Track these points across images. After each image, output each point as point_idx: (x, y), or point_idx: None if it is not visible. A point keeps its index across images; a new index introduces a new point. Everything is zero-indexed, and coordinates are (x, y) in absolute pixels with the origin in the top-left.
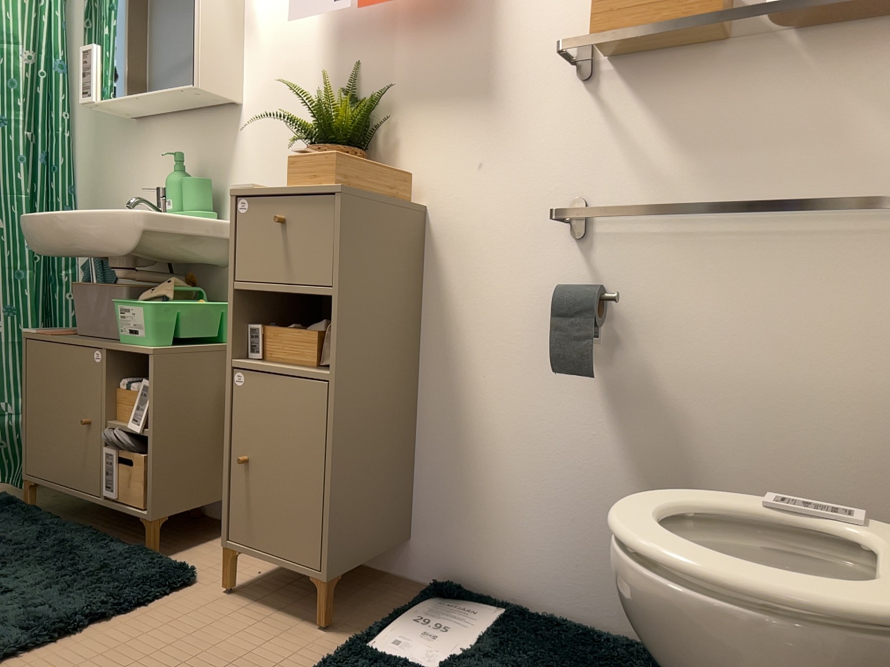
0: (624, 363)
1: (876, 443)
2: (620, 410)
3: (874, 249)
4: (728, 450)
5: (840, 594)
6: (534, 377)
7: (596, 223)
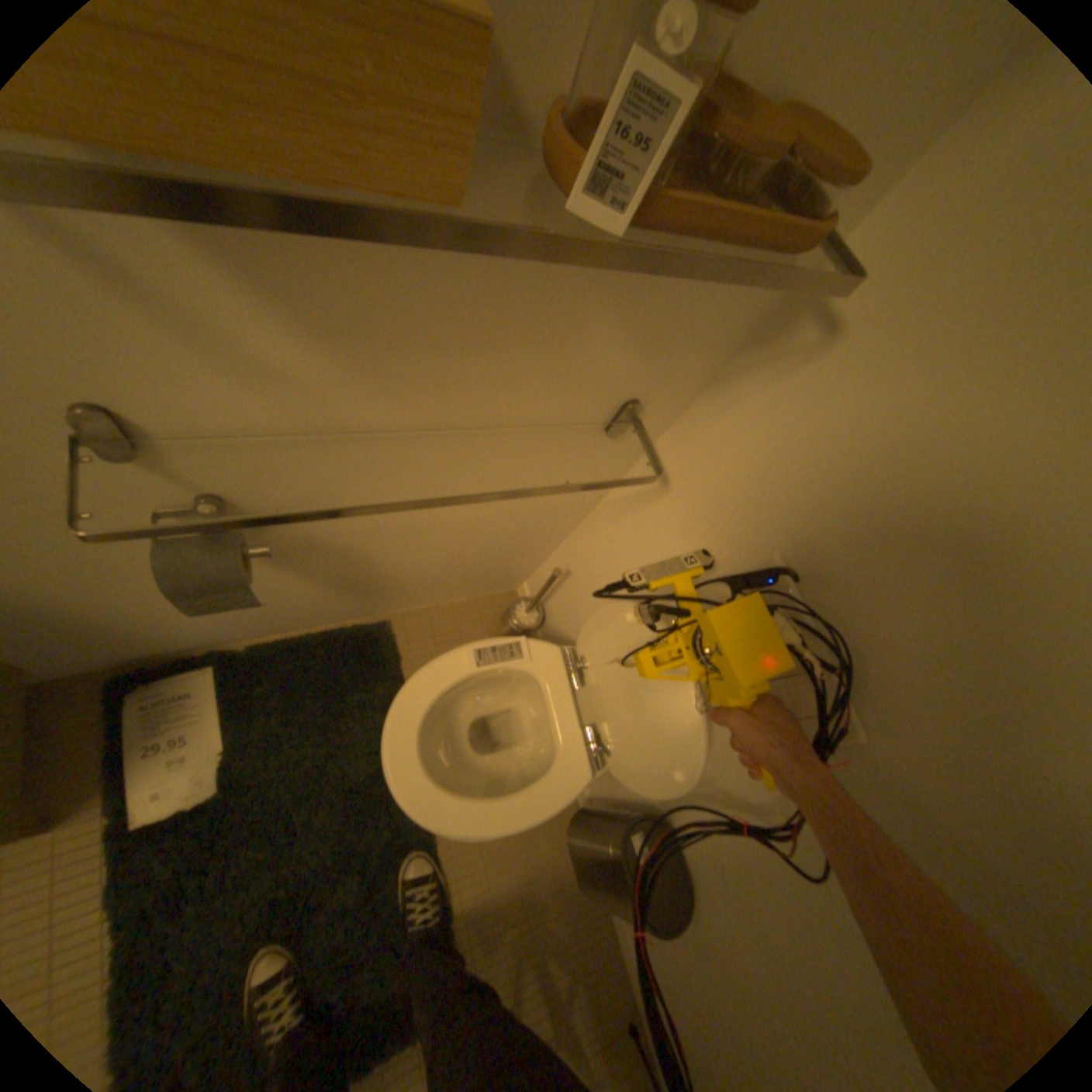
0: (281, 539)
1: (516, 531)
2: (286, 562)
3: (564, 442)
4: (405, 555)
5: (560, 808)
6: (137, 570)
7: (159, 431)
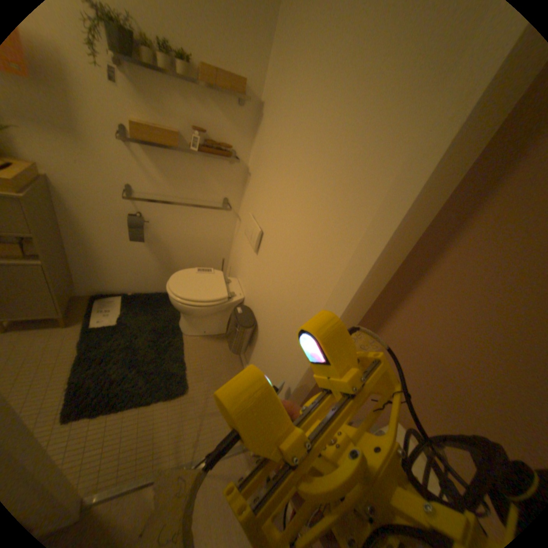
0: (151, 234)
1: (212, 248)
2: (151, 246)
3: (214, 210)
4: (181, 252)
5: (217, 302)
6: (119, 238)
7: (136, 193)
